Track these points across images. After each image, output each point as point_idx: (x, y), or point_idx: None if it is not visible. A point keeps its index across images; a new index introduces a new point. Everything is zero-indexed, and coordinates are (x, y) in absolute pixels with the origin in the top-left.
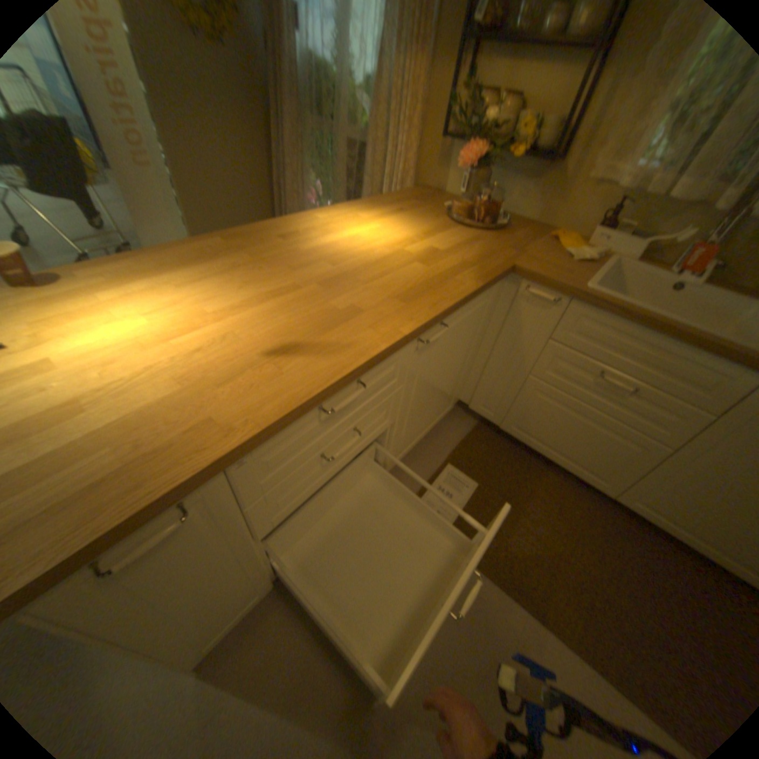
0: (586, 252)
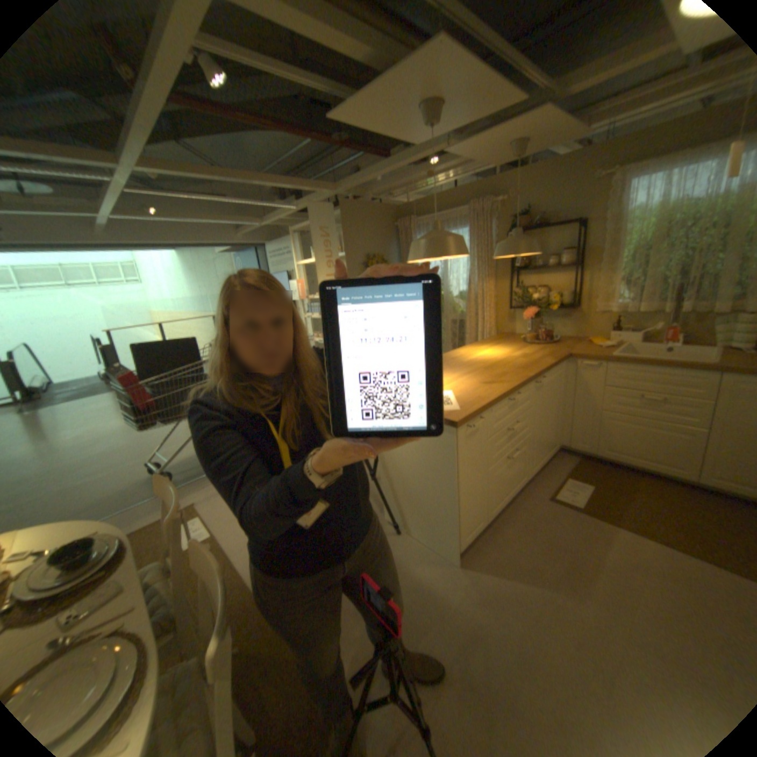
0: (608, 344)
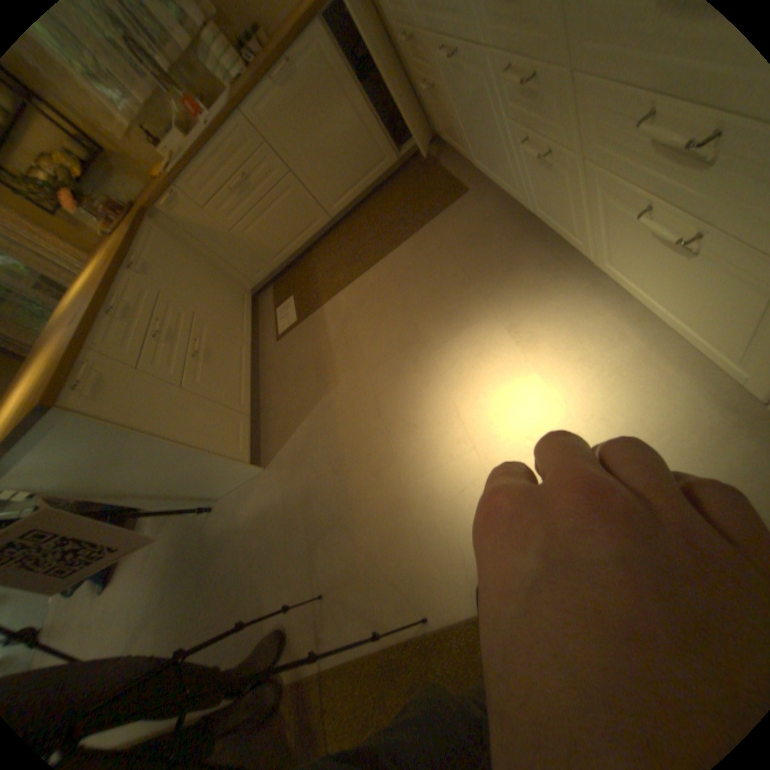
0: (164, 165)
